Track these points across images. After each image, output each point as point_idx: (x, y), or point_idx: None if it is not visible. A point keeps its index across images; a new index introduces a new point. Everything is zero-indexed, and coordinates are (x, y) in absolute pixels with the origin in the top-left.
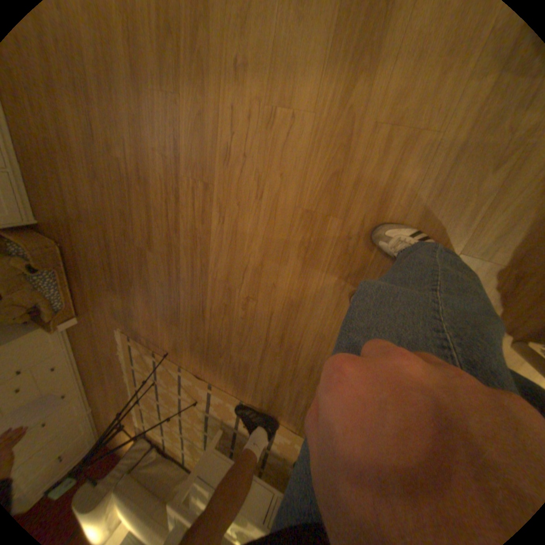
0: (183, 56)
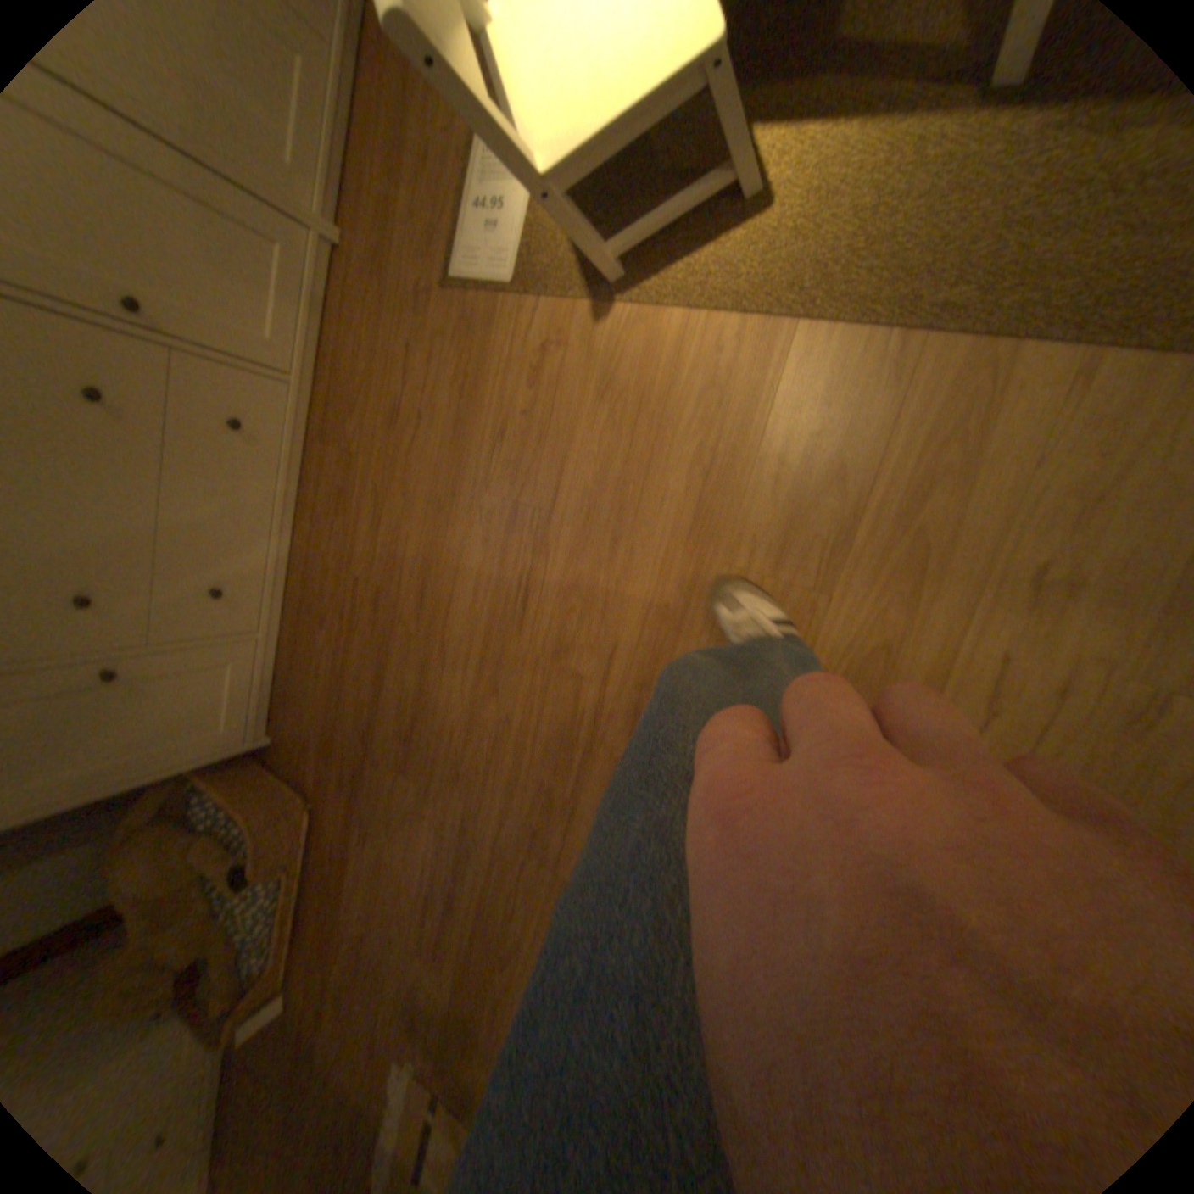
0: (871, 530)
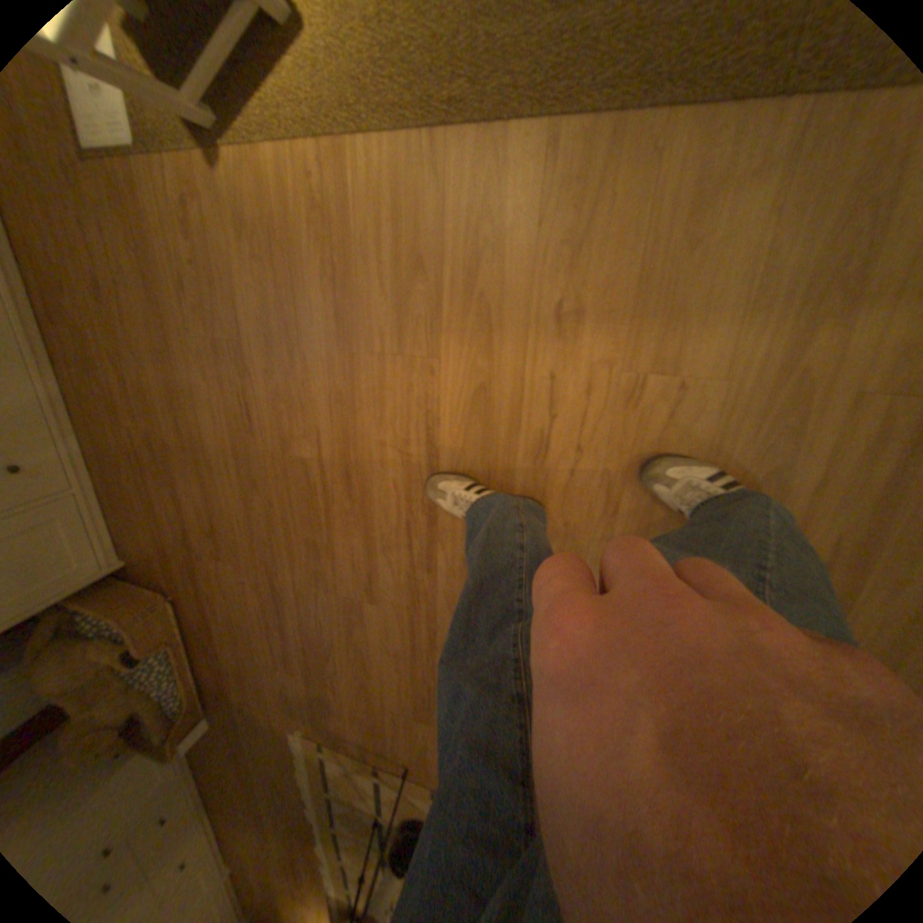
0: (449, 301)
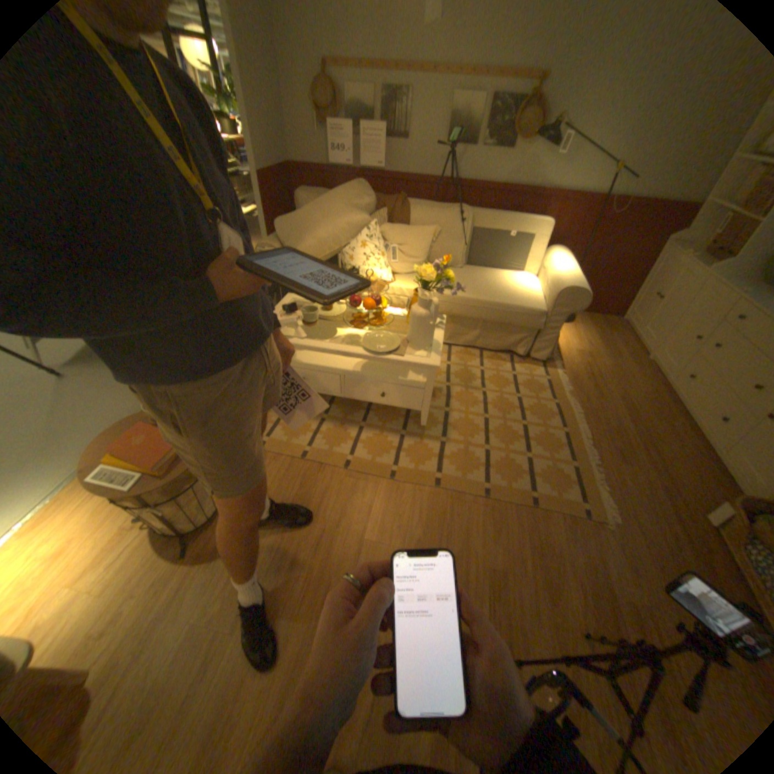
0: None
